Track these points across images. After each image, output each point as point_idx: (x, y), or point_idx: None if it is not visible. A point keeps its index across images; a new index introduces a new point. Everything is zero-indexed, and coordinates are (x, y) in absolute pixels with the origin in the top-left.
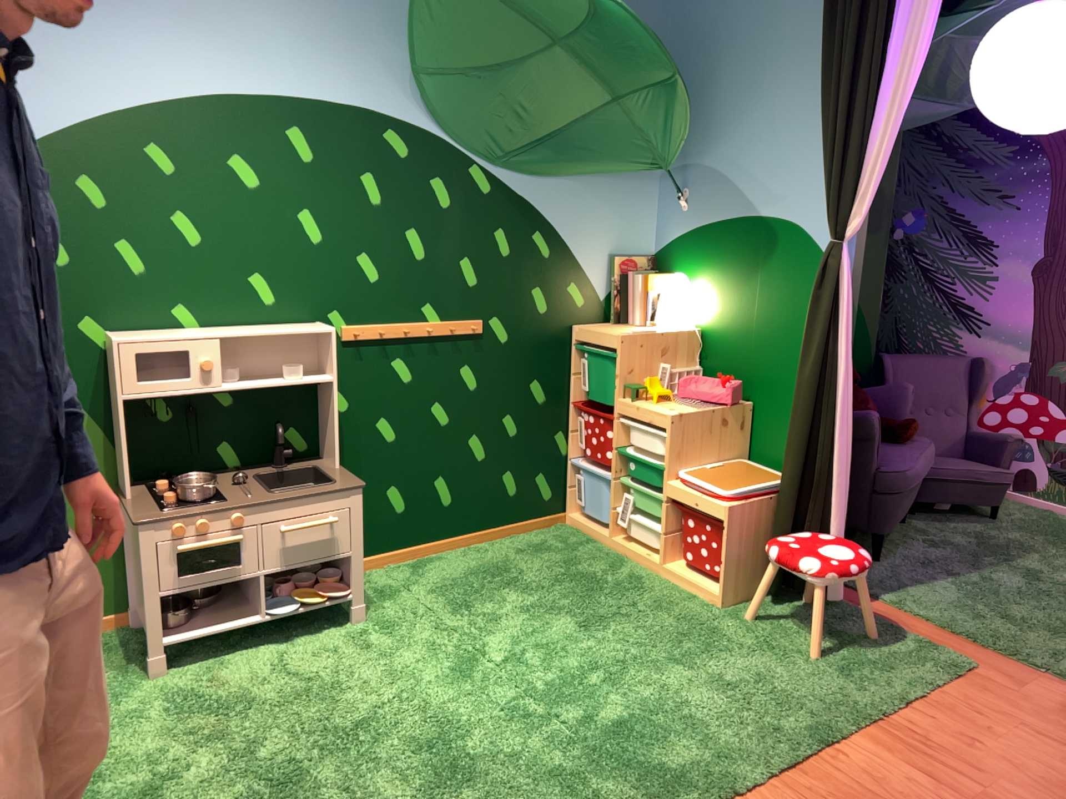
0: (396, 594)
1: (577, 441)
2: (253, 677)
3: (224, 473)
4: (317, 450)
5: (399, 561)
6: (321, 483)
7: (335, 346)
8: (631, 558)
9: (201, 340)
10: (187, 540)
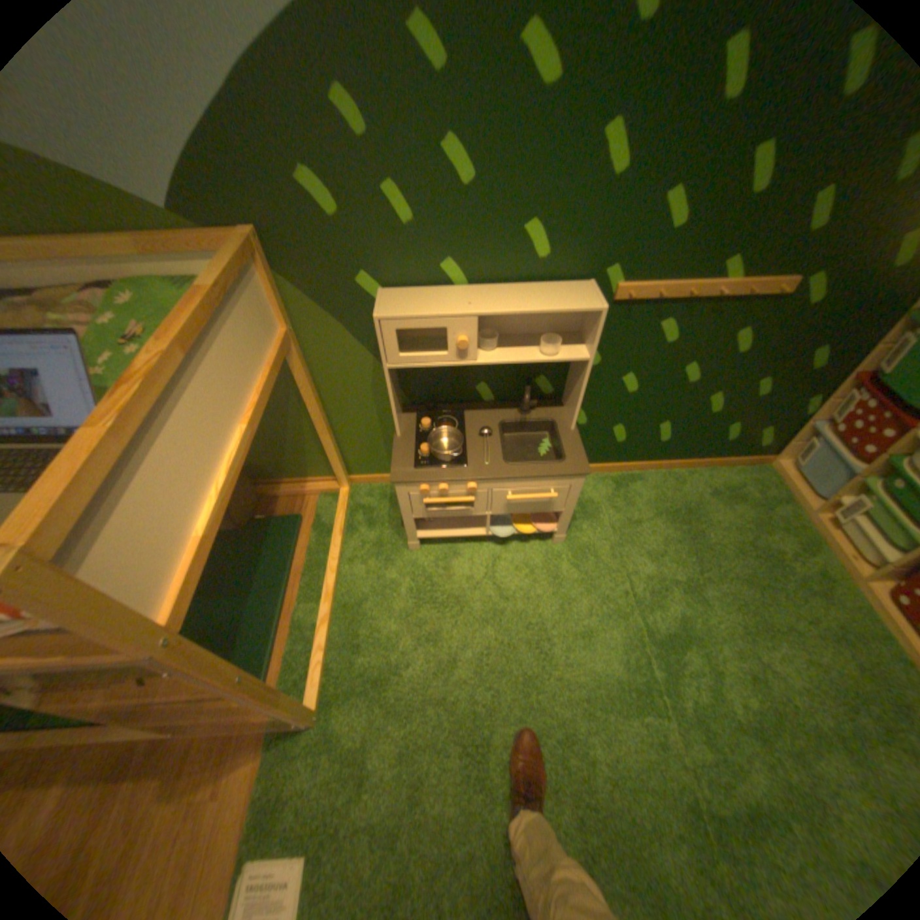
0: (595, 515)
1: (835, 414)
2: (471, 577)
3: (478, 411)
4: (562, 394)
5: (607, 472)
6: (555, 442)
7: (602, 327)
8: (830, 546)
9: (457, 318)
10: (432, 494)
